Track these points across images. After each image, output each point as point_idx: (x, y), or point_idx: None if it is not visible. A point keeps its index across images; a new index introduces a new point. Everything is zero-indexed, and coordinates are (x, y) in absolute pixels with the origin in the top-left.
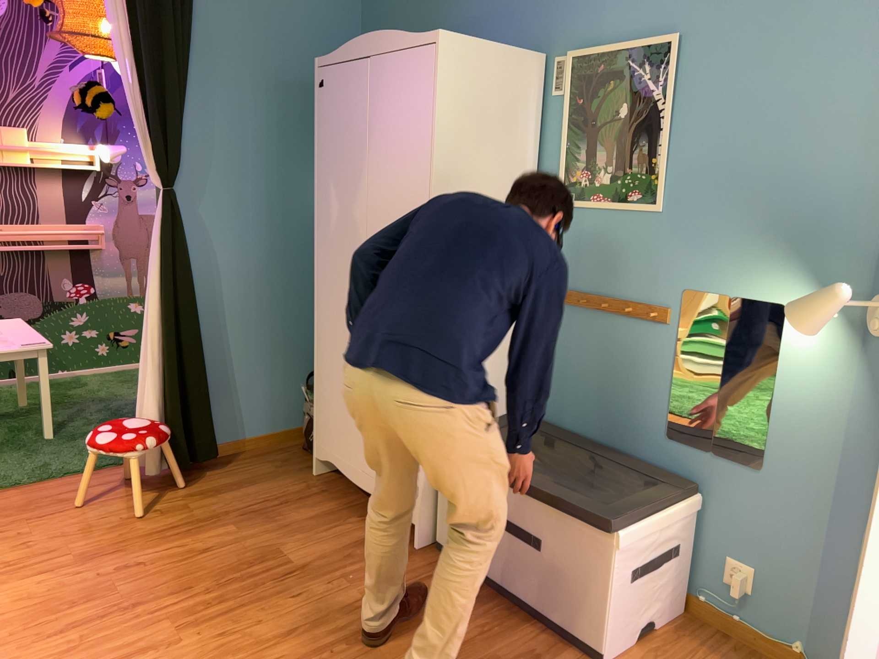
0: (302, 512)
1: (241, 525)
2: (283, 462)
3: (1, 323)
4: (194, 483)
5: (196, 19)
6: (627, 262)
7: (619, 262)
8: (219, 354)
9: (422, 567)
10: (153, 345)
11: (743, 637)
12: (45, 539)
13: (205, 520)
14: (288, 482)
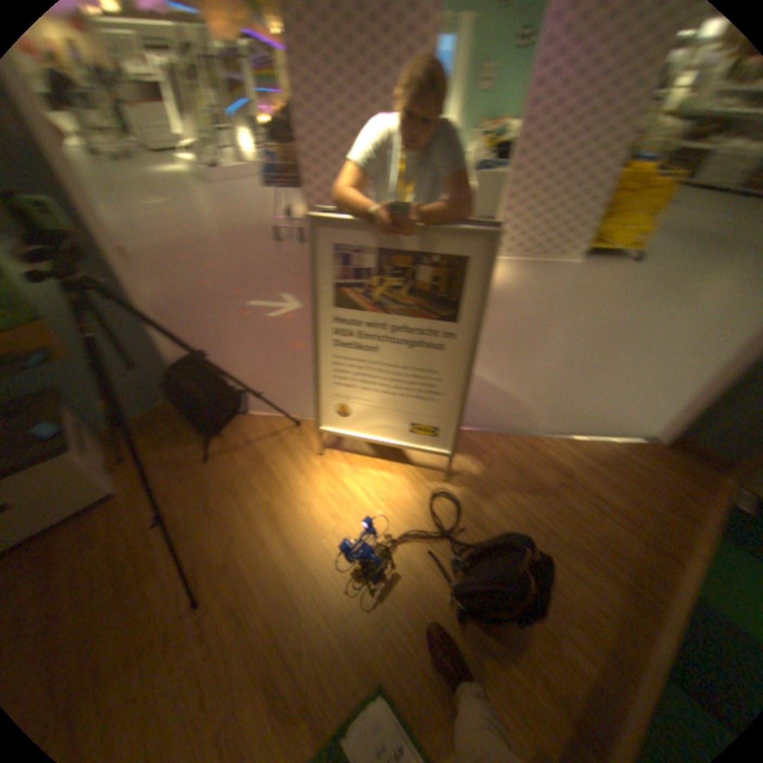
0: None
1: None
2: None
3: None
4: None
5: None
6: None
7: None
8: None
9: None
10: None
11: (131, 427)
12: None
13: None
14: None
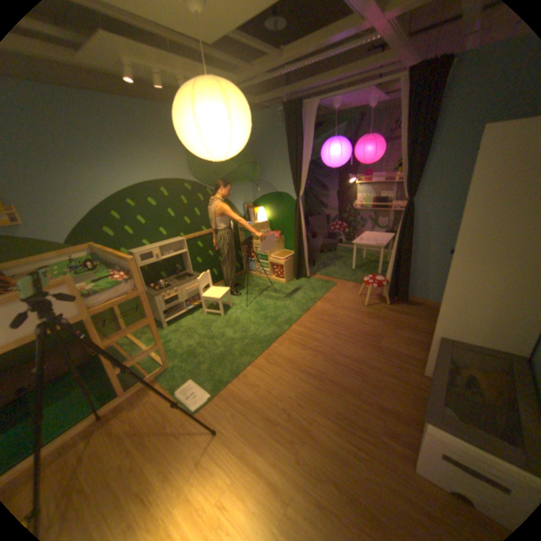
0: (409, 335)
1: (385, 325)
2: (434, 316)
3: (385, 235)
4: (394, 306)
5: (443, 122)
6: None
7: None
8: (424, 265)
9: (416, 381)
10: (394, 255)
11: None
12: (342, 299)
13: (378, 317)
14: (423, 324)
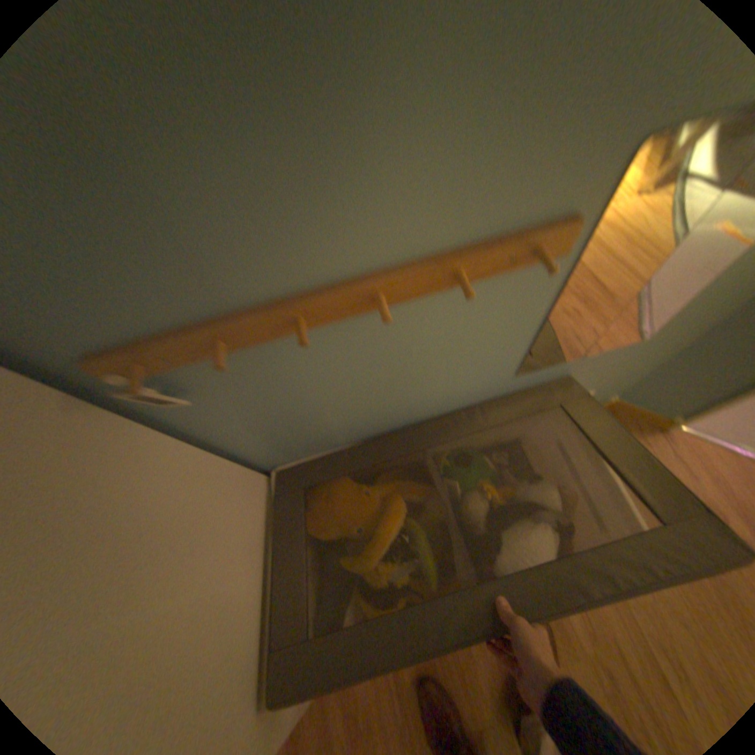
0: None
1: None
2: None
3: None
4: None
5: None
6: (418, 120)
7: (371, 134)
8: None
9: None
10: None
11: None
12: None
13: None
14: None
